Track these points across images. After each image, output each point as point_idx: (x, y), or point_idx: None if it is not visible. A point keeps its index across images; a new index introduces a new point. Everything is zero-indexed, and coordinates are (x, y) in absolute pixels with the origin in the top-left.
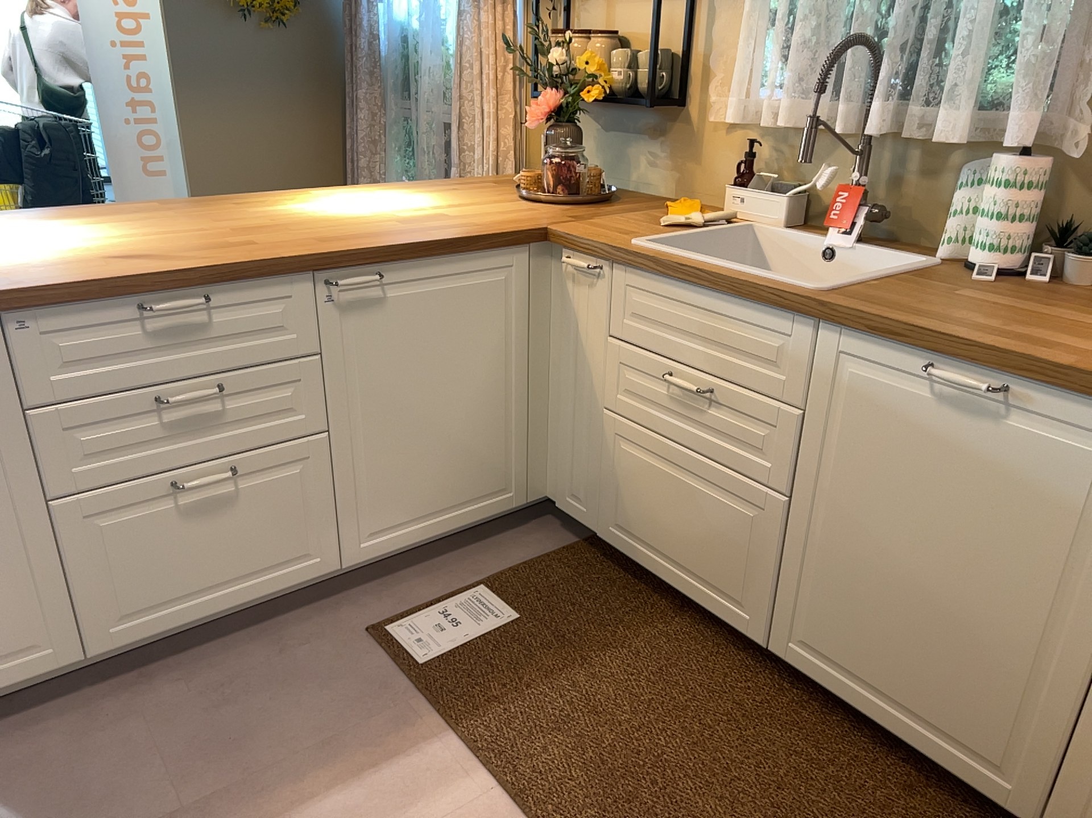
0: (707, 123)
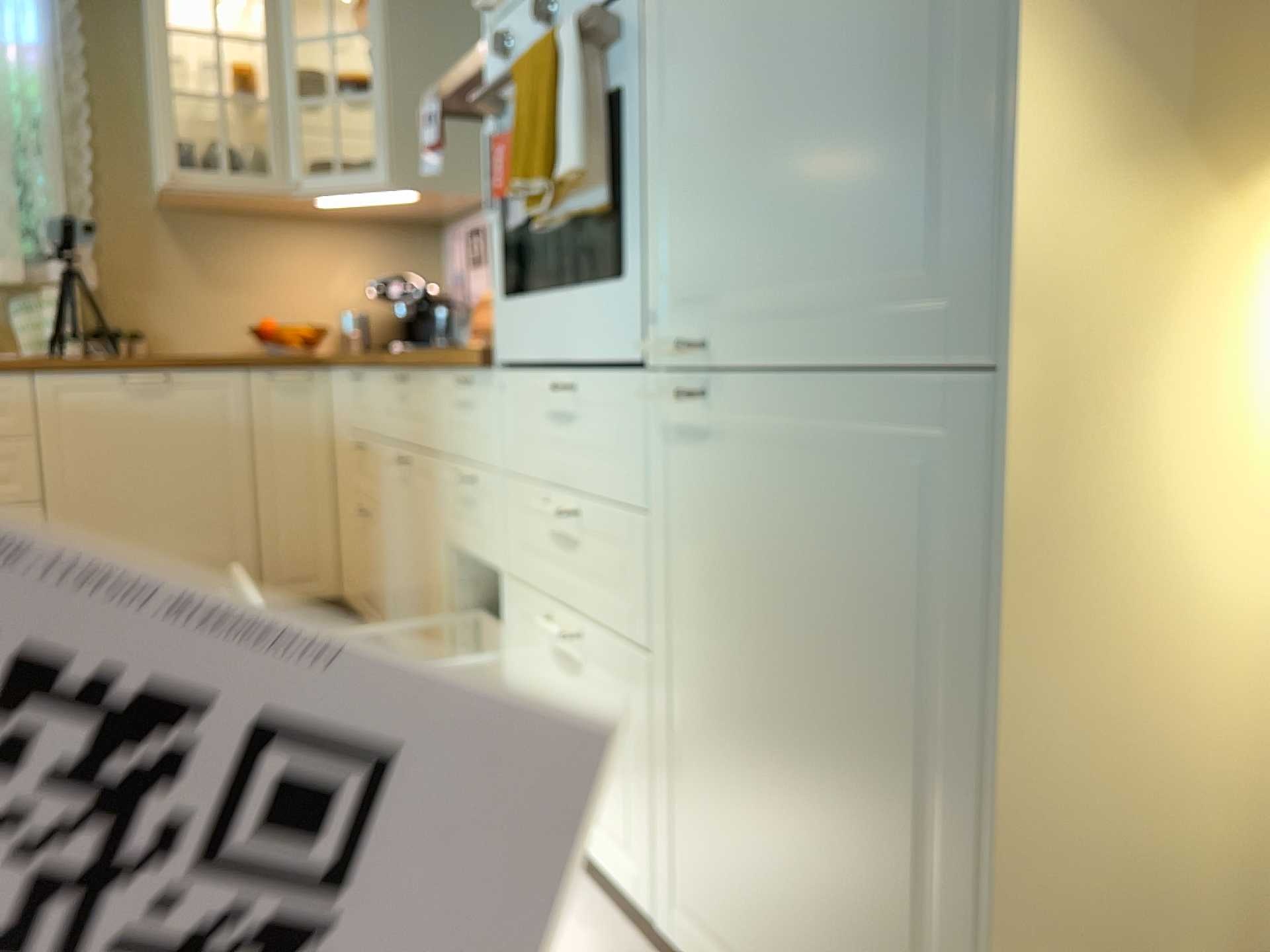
0: None
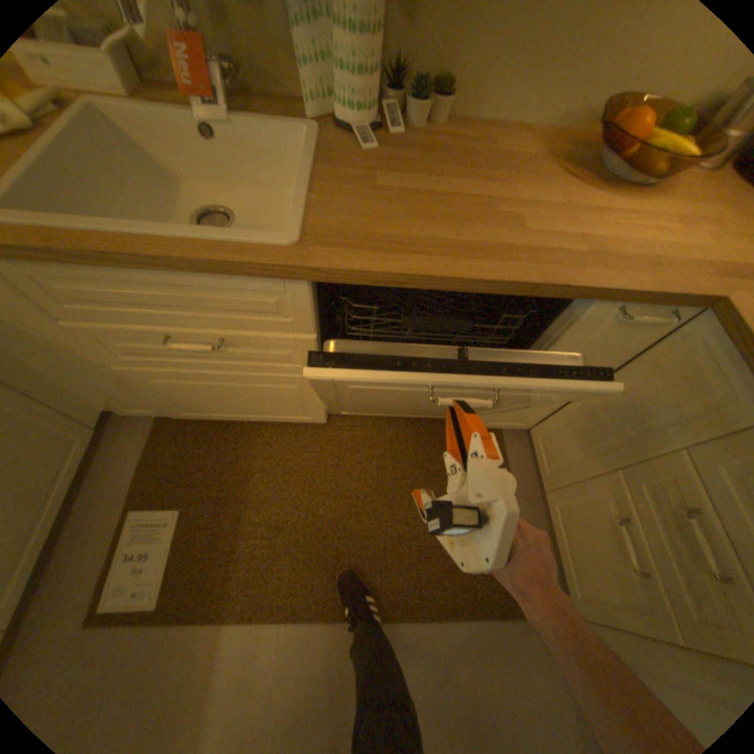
0: None
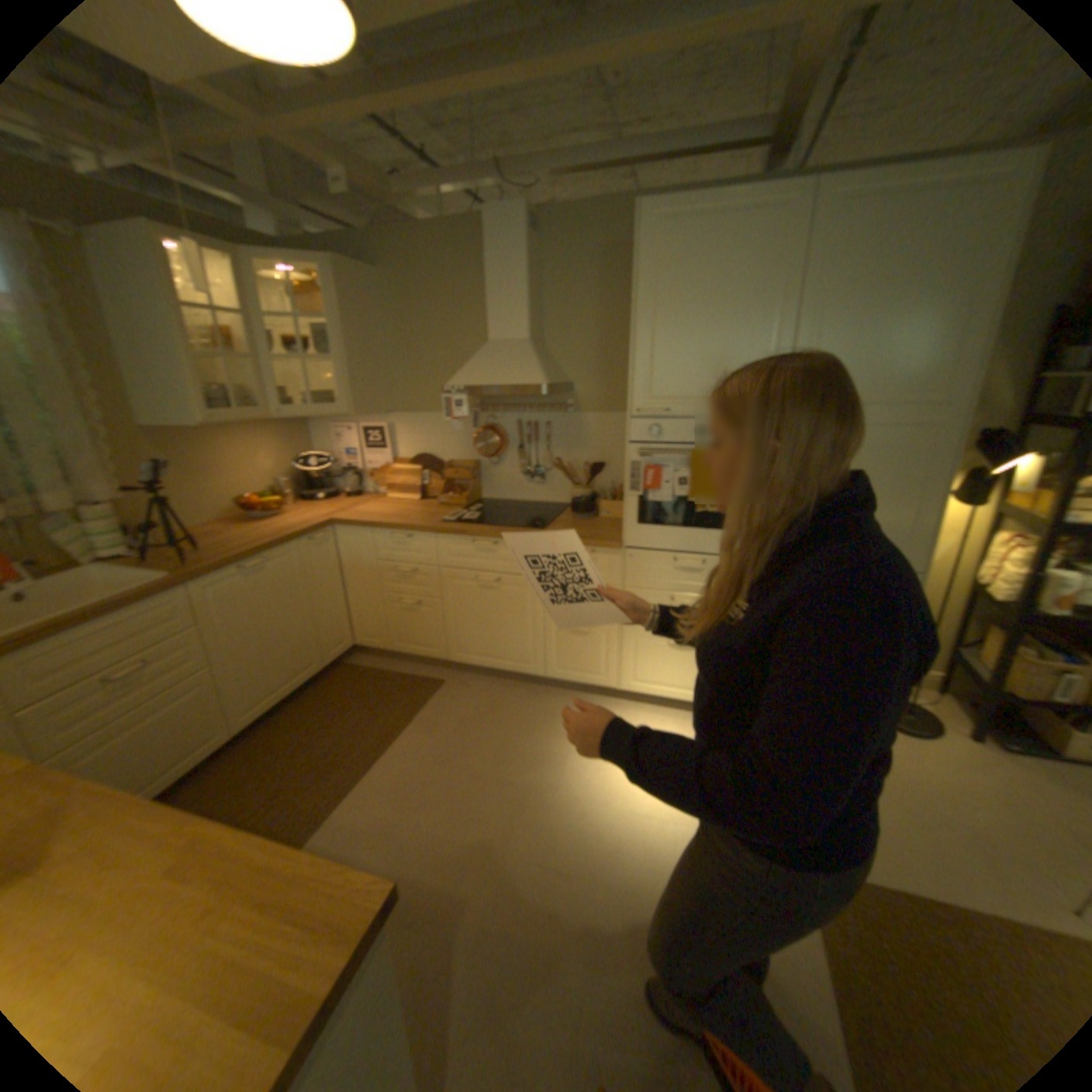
0: None
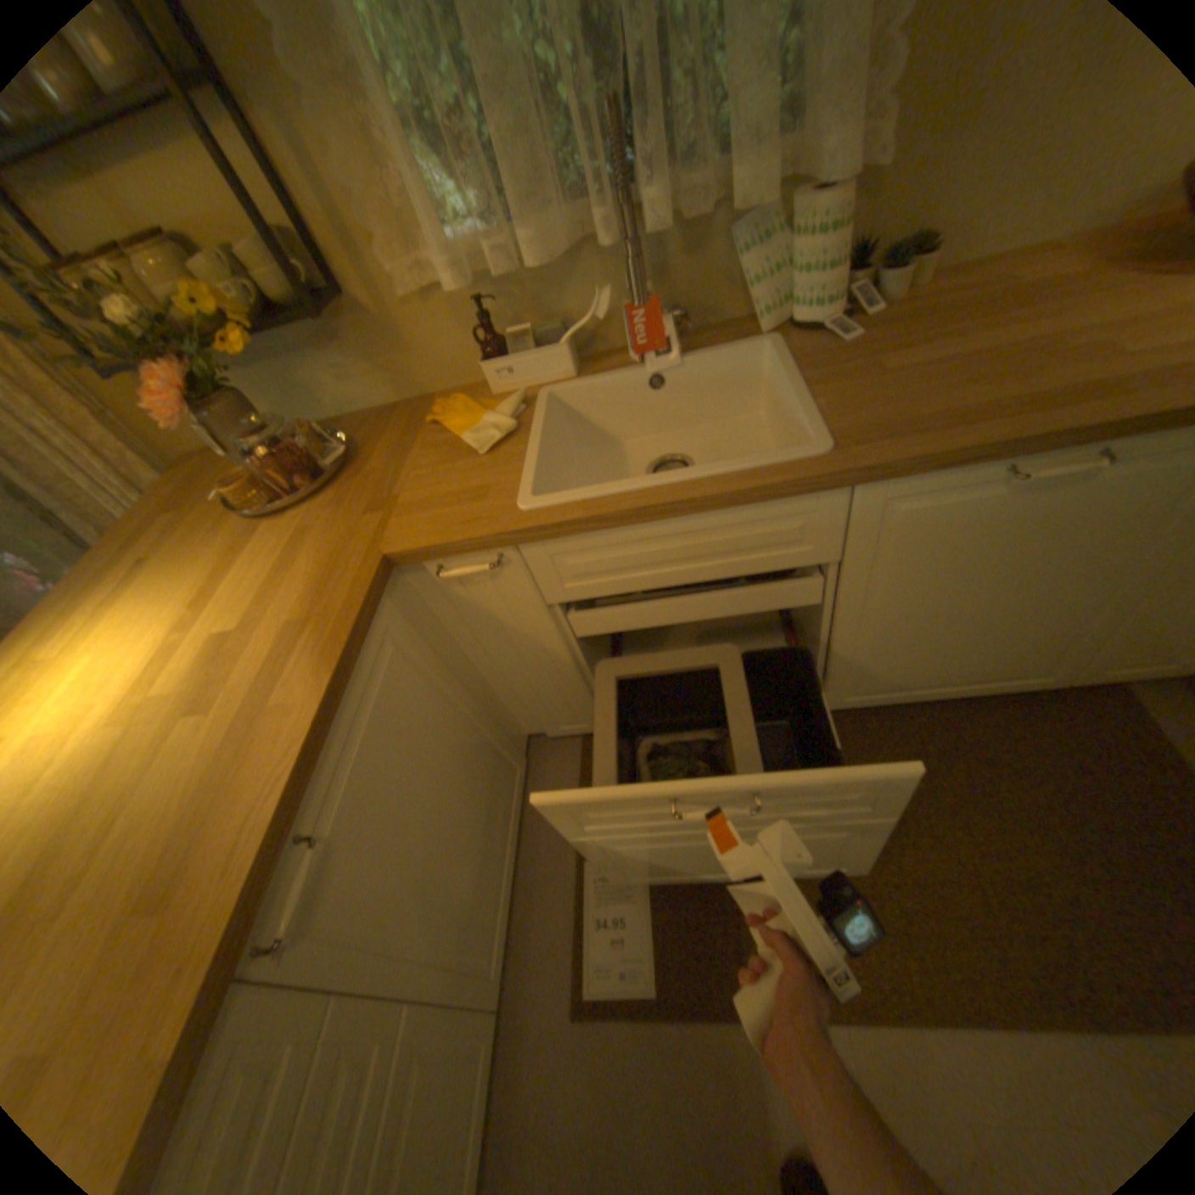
0: (387, 297)
